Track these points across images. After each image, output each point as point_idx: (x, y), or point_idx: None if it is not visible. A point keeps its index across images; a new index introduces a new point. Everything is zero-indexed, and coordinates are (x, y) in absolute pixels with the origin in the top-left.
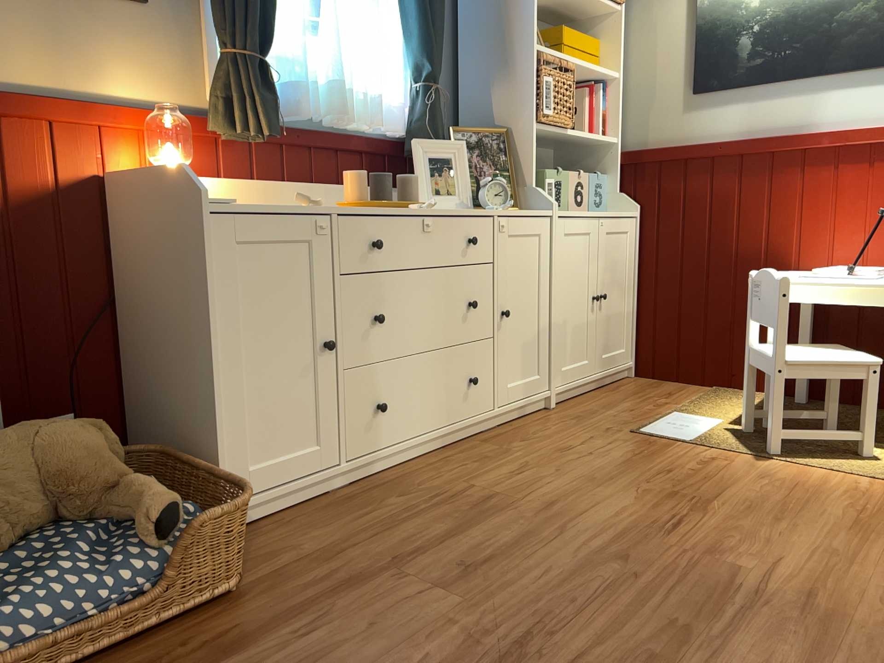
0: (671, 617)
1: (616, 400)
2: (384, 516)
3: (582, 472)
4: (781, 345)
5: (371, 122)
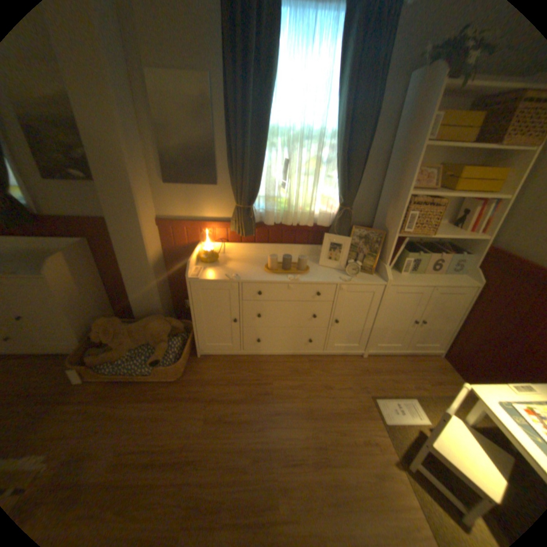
0: (226, 501)
1: (402, 371)
2: (234, 379)
3: (313, 407)
4: (433, 439)
5: (306, 224)
